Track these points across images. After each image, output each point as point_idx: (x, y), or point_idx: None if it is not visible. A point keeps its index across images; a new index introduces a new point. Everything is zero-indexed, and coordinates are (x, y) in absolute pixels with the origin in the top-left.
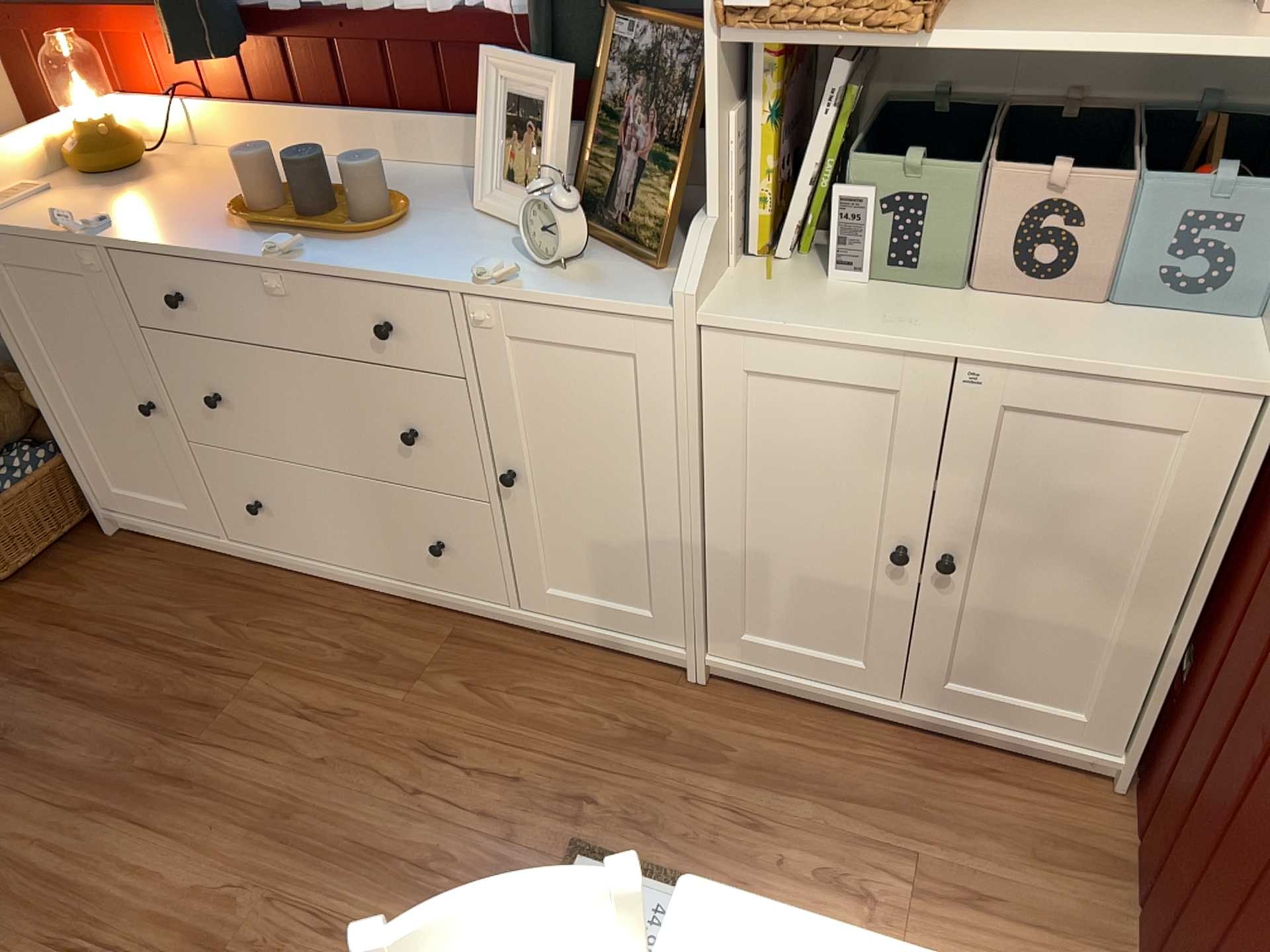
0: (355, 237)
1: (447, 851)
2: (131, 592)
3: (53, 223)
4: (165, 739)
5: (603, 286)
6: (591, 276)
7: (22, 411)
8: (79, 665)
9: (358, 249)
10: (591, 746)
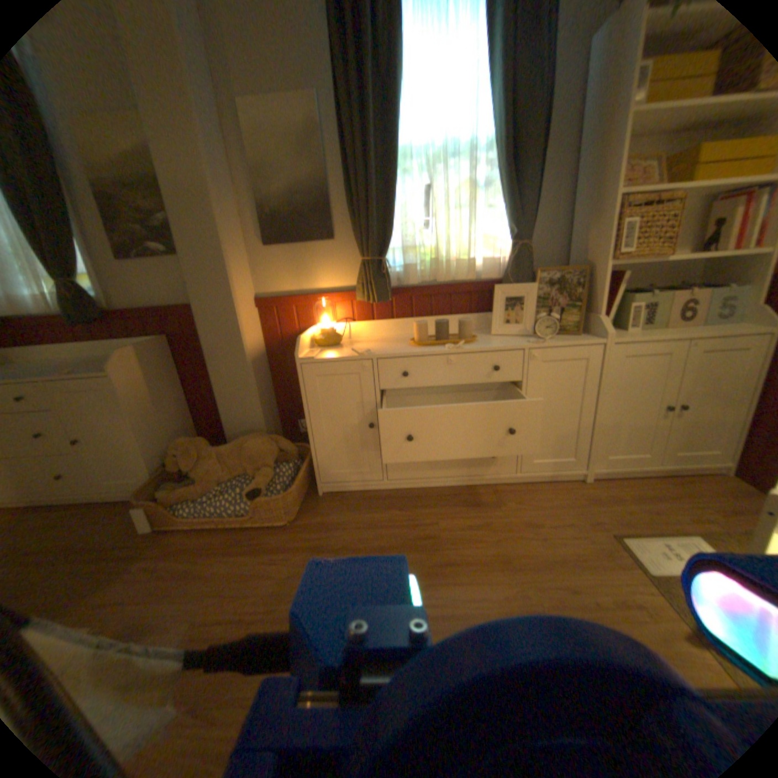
0: (468, 341)
1: (581, 557)
2: (347, 514)
3: (332, 355)
4: (426, 558)
5: (570, 339)
6: (560, 339)
7: (273, 448)
8: (354, 545)
9: (470, 344)
10: (583, 511)
